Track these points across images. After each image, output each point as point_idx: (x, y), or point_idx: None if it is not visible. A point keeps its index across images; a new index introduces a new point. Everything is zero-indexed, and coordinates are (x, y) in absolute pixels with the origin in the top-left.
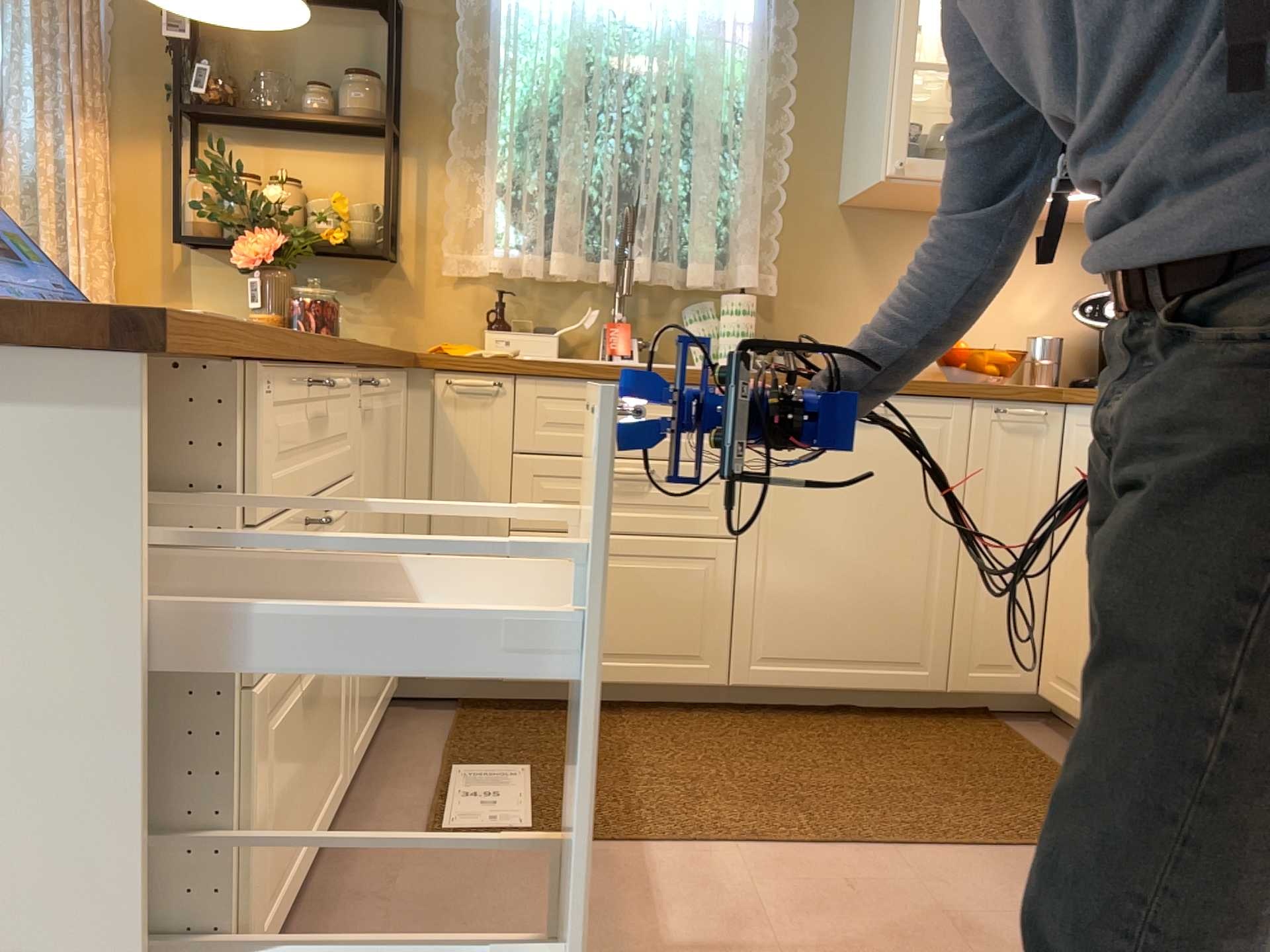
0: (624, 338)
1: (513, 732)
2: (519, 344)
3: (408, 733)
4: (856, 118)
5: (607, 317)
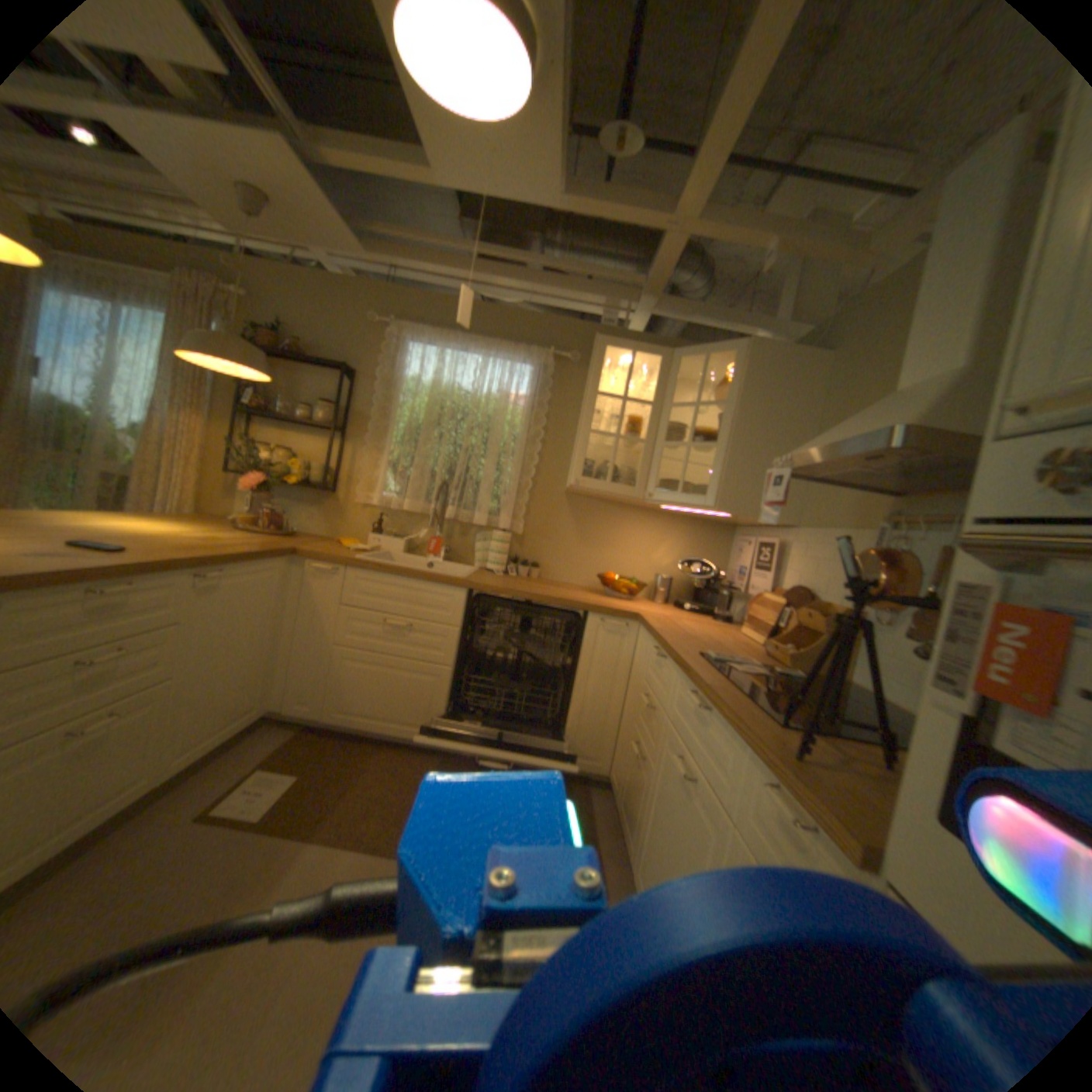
0: (437, 548)
1: (312, 753)
2: (384, 544)
3: (258, 745)
4: (573, 452)
5: (436, 535)
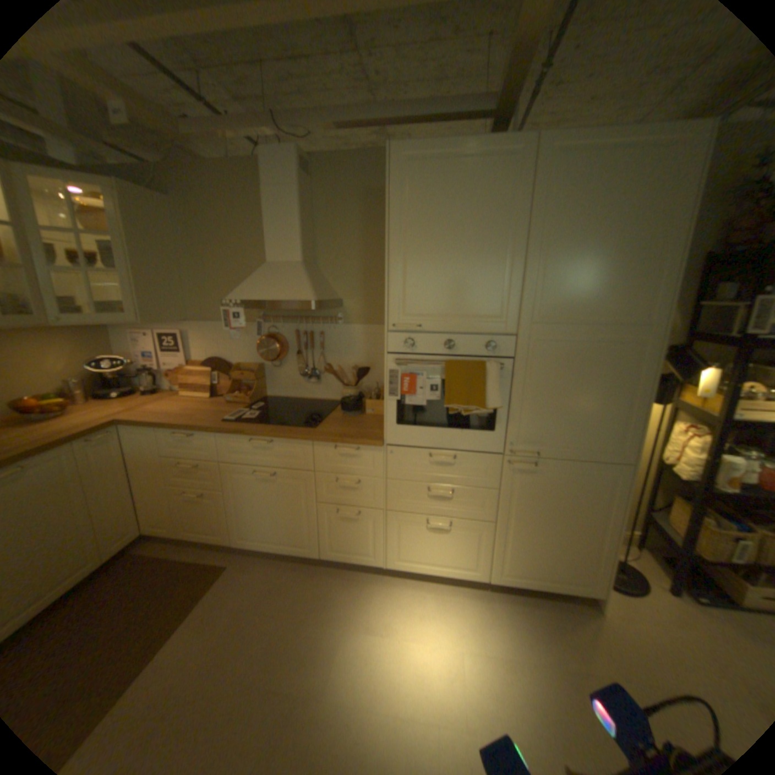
0: None
1: None
2: None
3: None
4: None
5: None
